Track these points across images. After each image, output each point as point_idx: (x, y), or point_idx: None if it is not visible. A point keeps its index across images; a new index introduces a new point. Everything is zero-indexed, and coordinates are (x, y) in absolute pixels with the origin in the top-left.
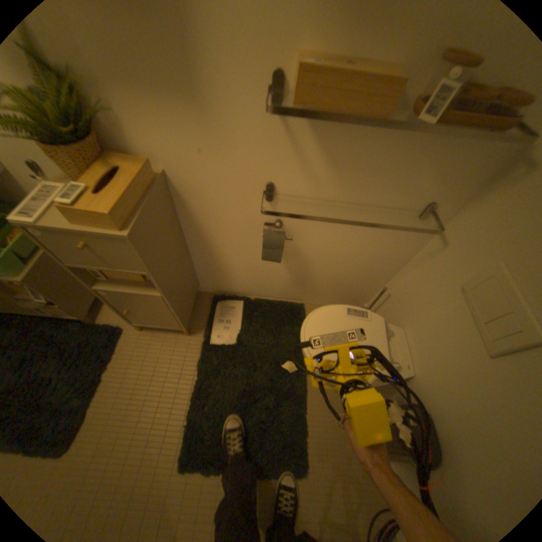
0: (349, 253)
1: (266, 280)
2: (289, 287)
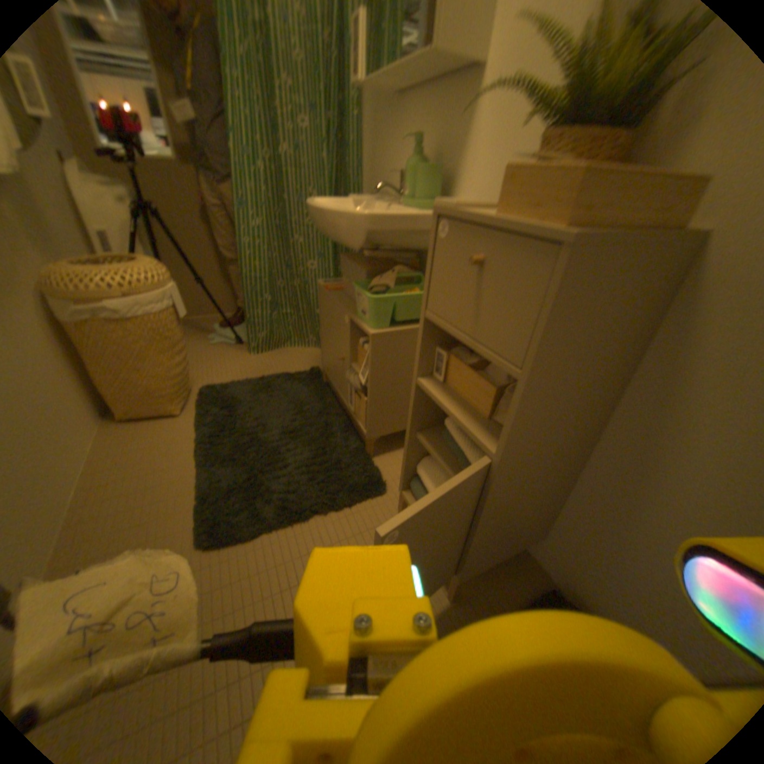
0: None
1: None
2: None
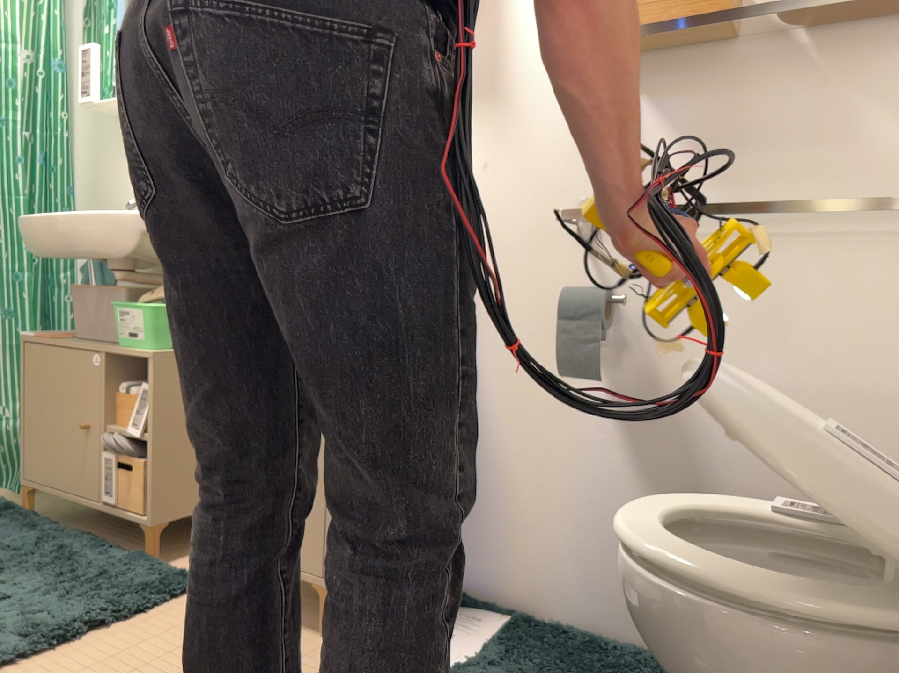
0: (797, 382)
1: (584, 520)
2: None
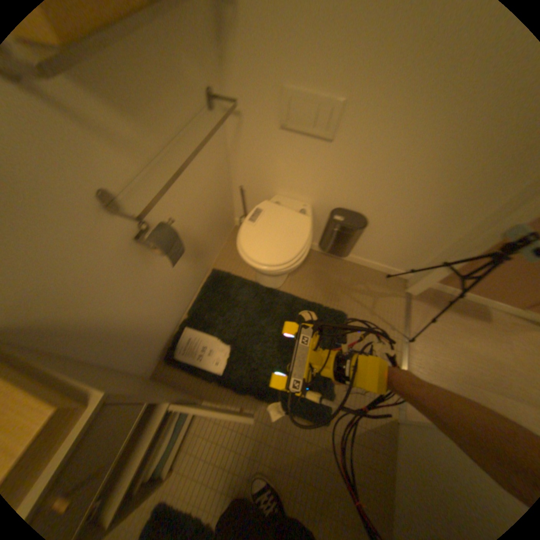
0: (201, 189)
1: (178, 288)
2: (195, 271)
